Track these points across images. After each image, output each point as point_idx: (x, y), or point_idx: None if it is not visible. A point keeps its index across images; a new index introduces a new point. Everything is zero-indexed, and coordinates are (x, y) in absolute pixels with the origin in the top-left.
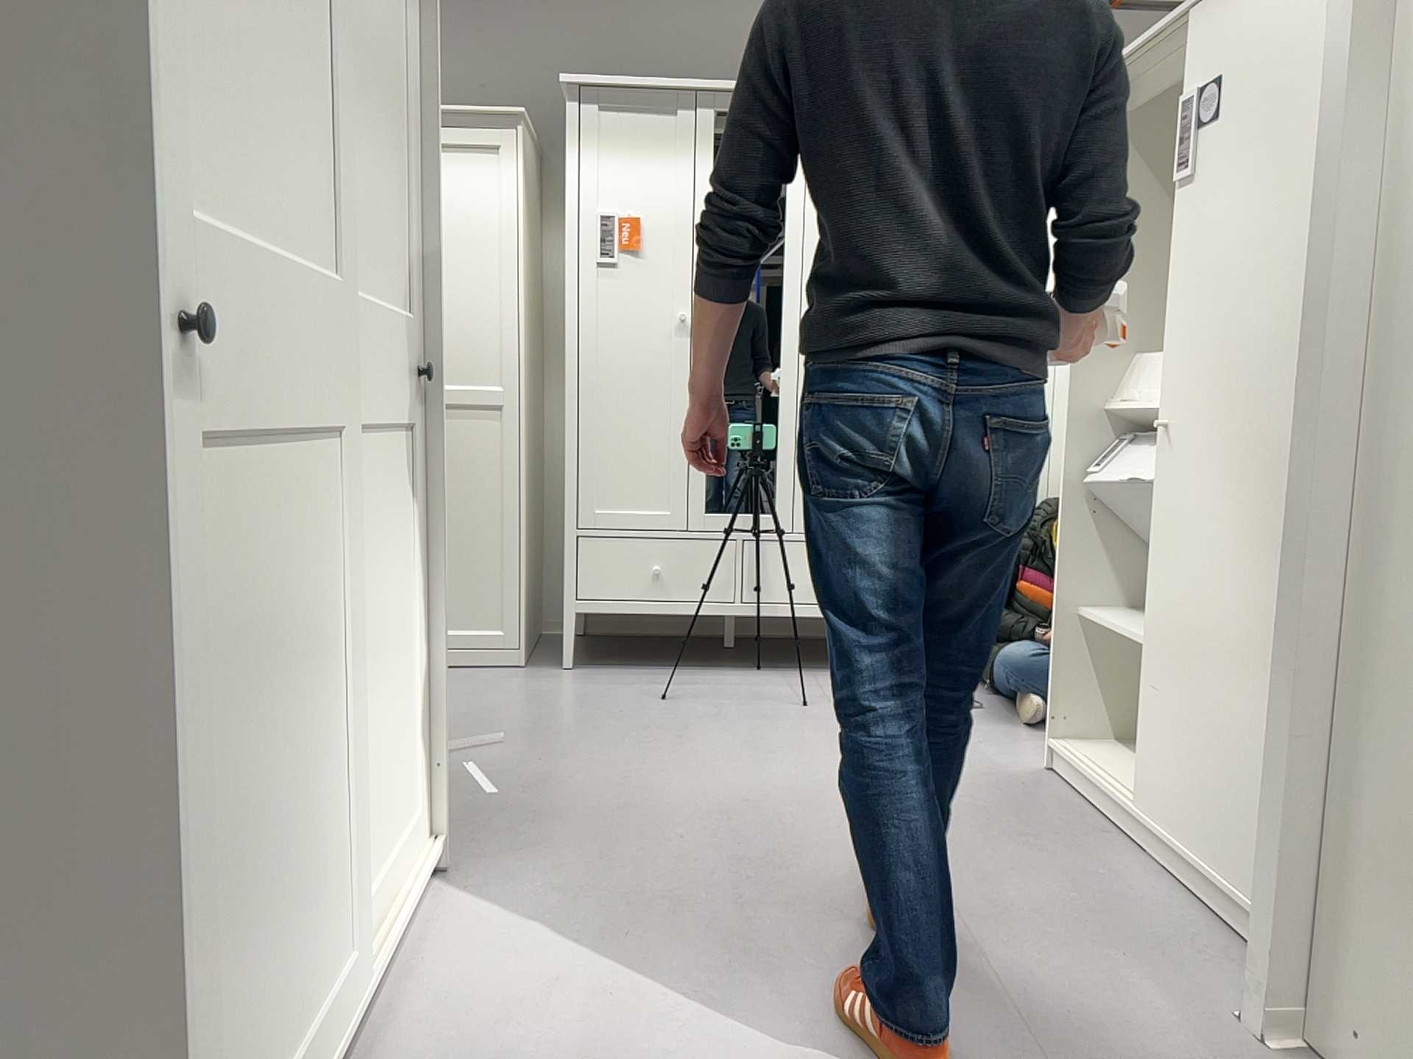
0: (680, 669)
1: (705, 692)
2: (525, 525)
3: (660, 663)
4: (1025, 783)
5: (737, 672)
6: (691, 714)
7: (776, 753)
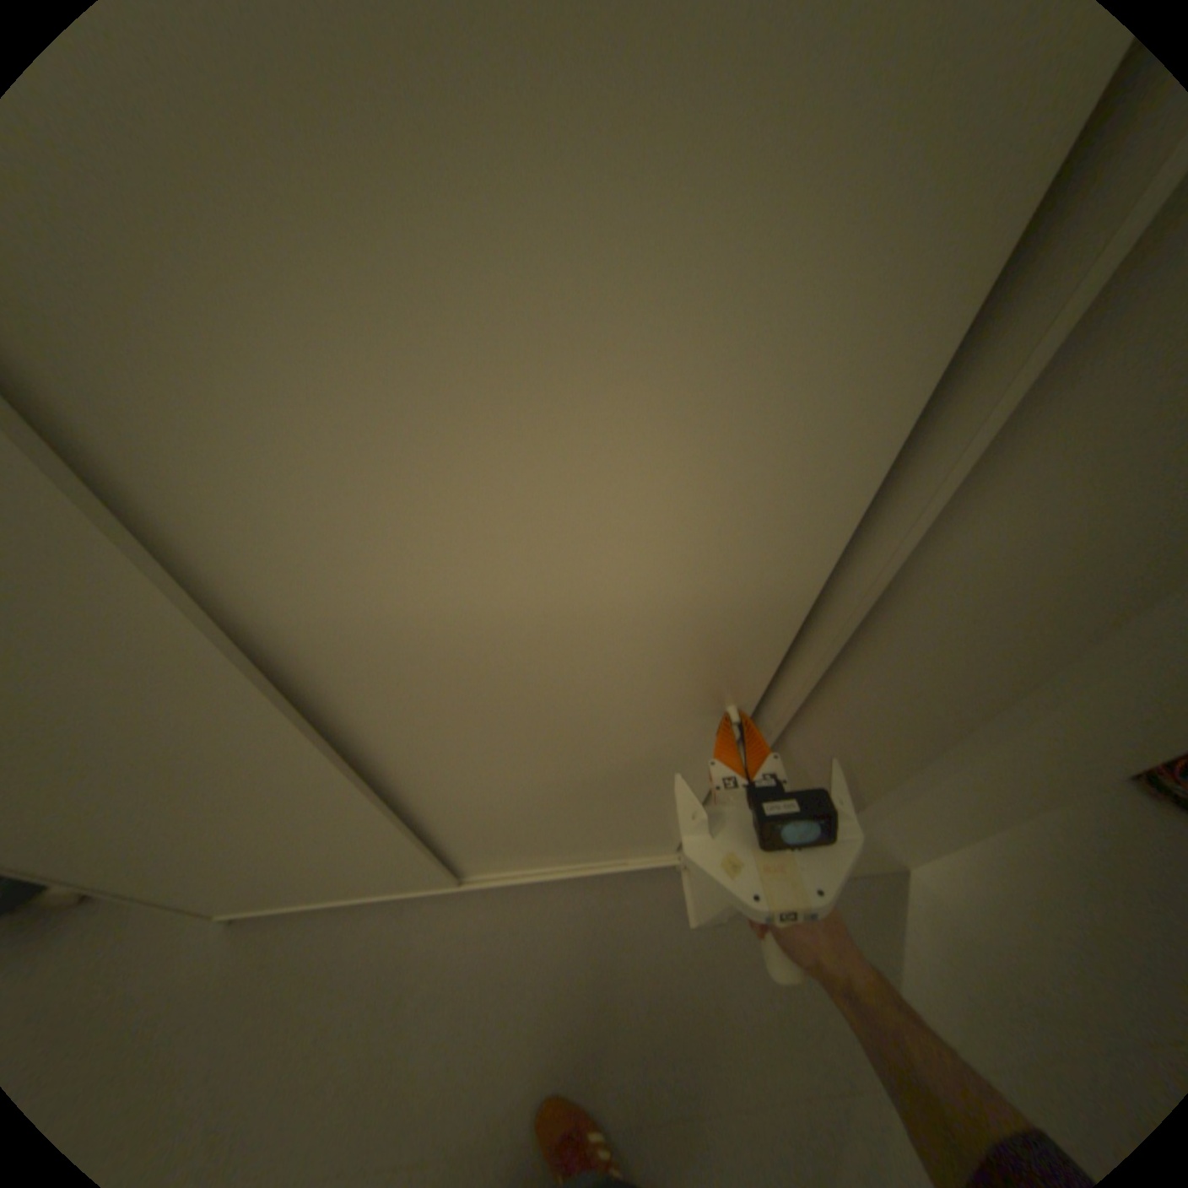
0: None
1: None
2: None
3: None
4: (248, 967)
5: None
6: None
7: None
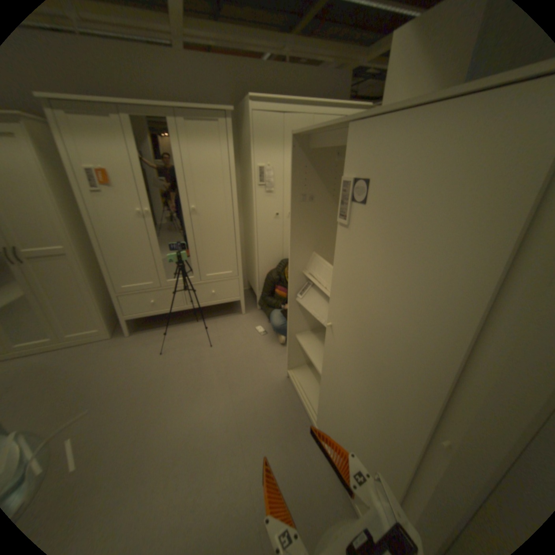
0: (170, 326)
1: (177, 343)
2: (96, 293)
3: (163, 323)
4: (280, 388)
5: (190, 324)
6: (170, 362)
7: (198, 388)
